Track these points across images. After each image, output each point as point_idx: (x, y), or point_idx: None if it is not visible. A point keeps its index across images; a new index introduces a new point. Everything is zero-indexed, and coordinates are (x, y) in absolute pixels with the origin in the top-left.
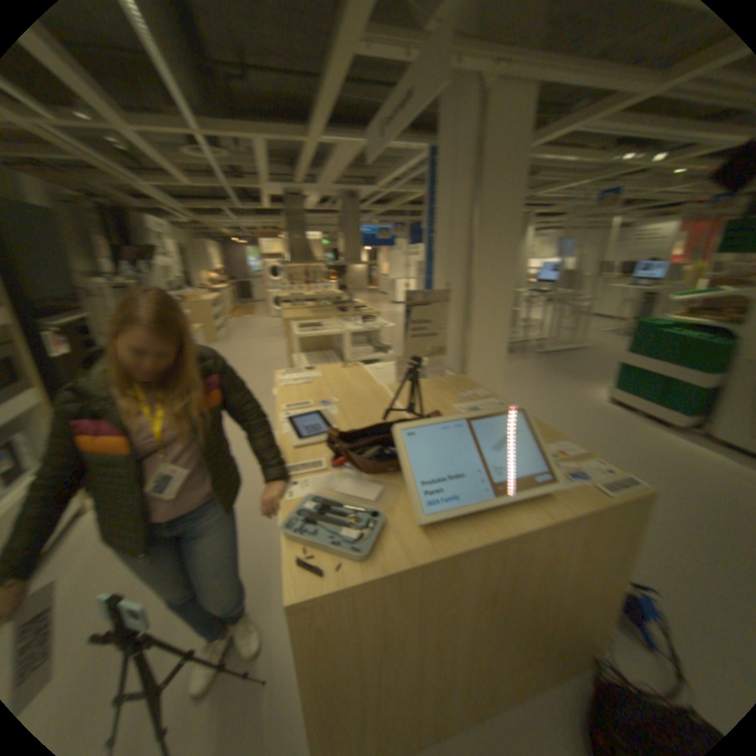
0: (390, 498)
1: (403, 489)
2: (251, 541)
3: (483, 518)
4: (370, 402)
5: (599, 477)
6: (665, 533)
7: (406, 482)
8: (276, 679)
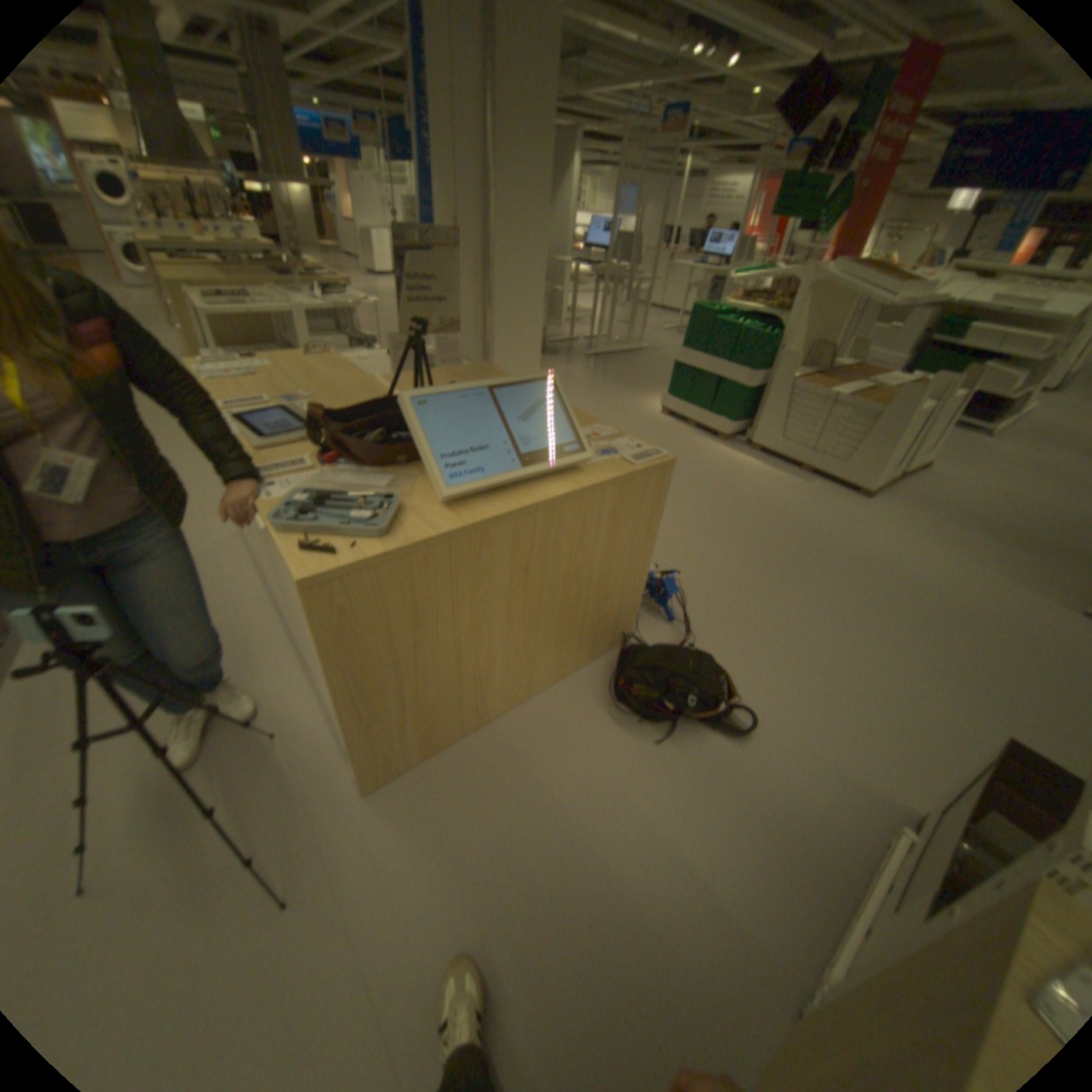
0: (407, 488)
1: (422, 479)
2: (209, 610)
3: (513, 494)
4: (363, 397)
5: (628, 454)
6: (696, 534)
7: (425, 457)
8: (290, 727)
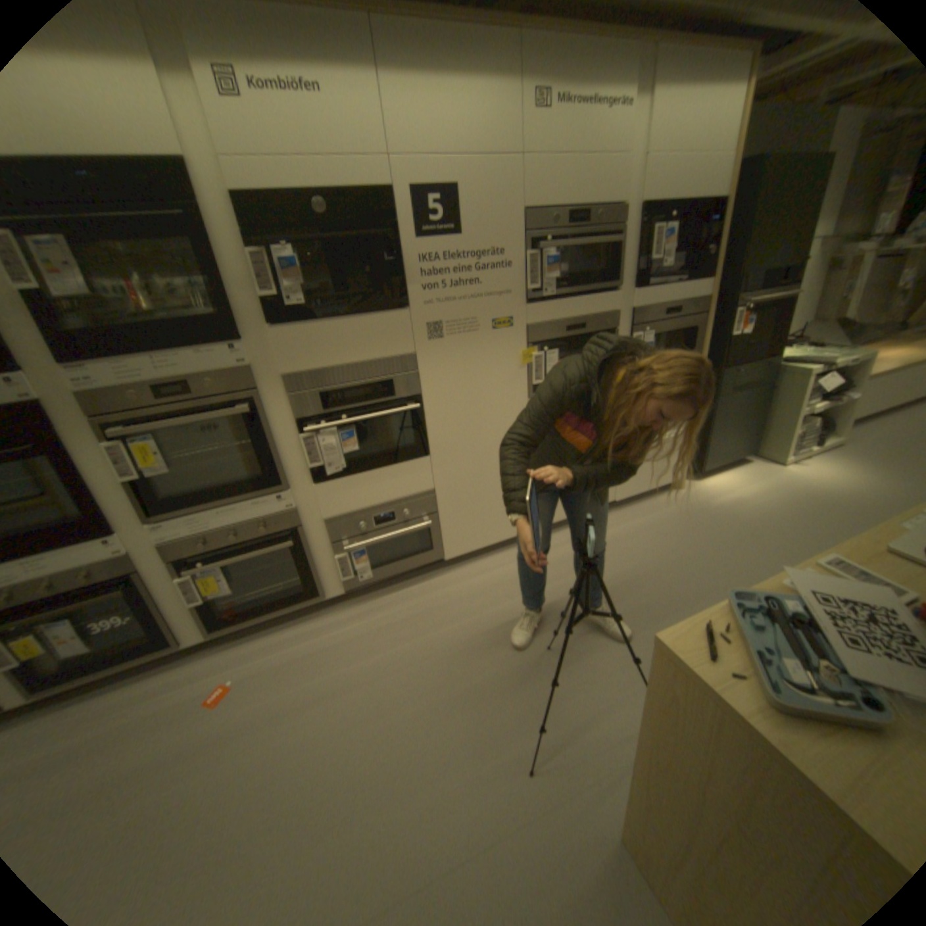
0: None
1: None
2: None
3: None
4: None
5: None
6: None
7: None
8: None
